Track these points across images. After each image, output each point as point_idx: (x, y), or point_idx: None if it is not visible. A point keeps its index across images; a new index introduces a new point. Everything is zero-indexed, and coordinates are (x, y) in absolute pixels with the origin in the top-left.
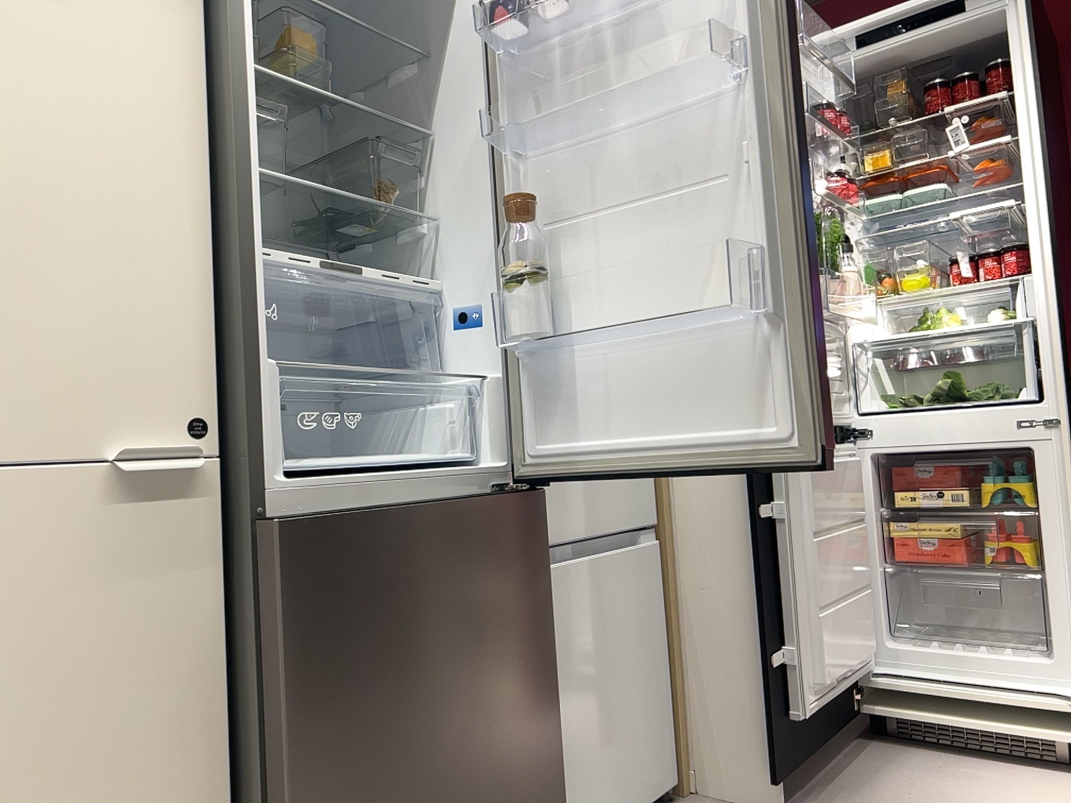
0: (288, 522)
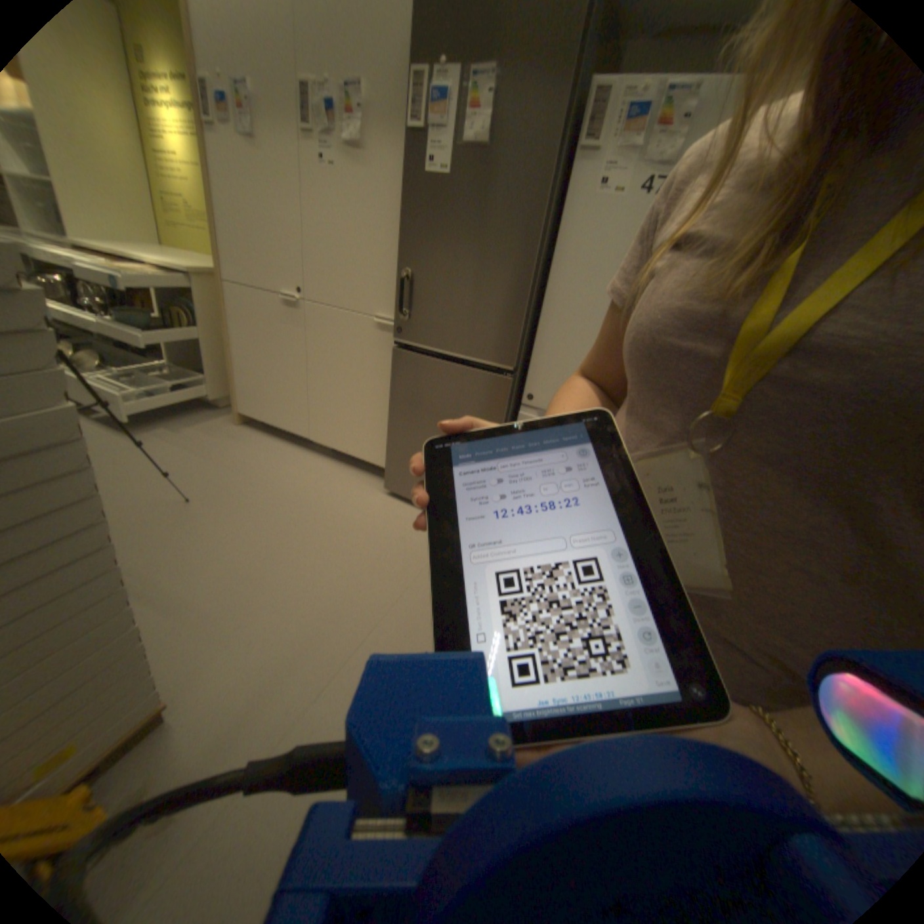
0: (398, 349)
